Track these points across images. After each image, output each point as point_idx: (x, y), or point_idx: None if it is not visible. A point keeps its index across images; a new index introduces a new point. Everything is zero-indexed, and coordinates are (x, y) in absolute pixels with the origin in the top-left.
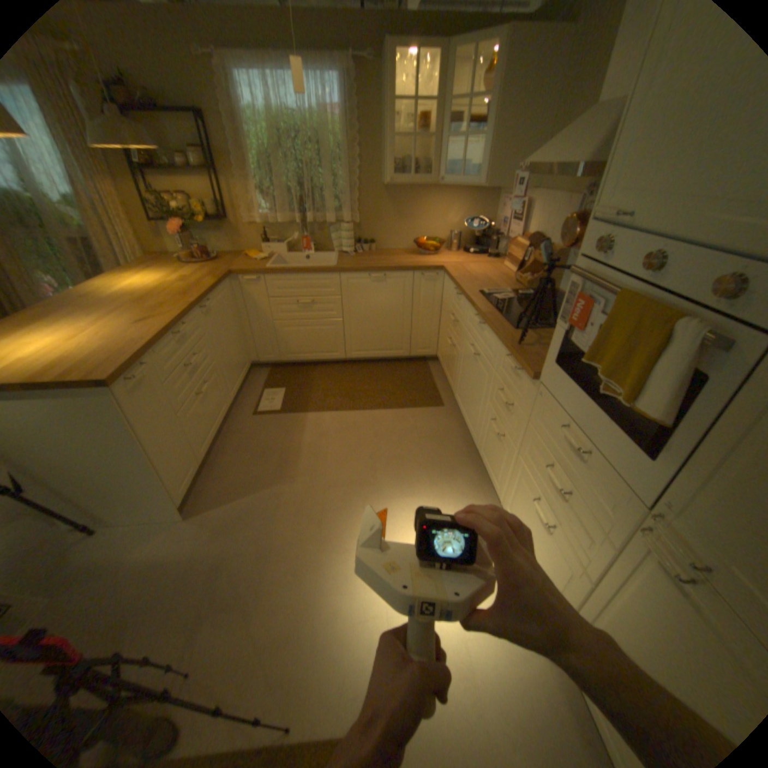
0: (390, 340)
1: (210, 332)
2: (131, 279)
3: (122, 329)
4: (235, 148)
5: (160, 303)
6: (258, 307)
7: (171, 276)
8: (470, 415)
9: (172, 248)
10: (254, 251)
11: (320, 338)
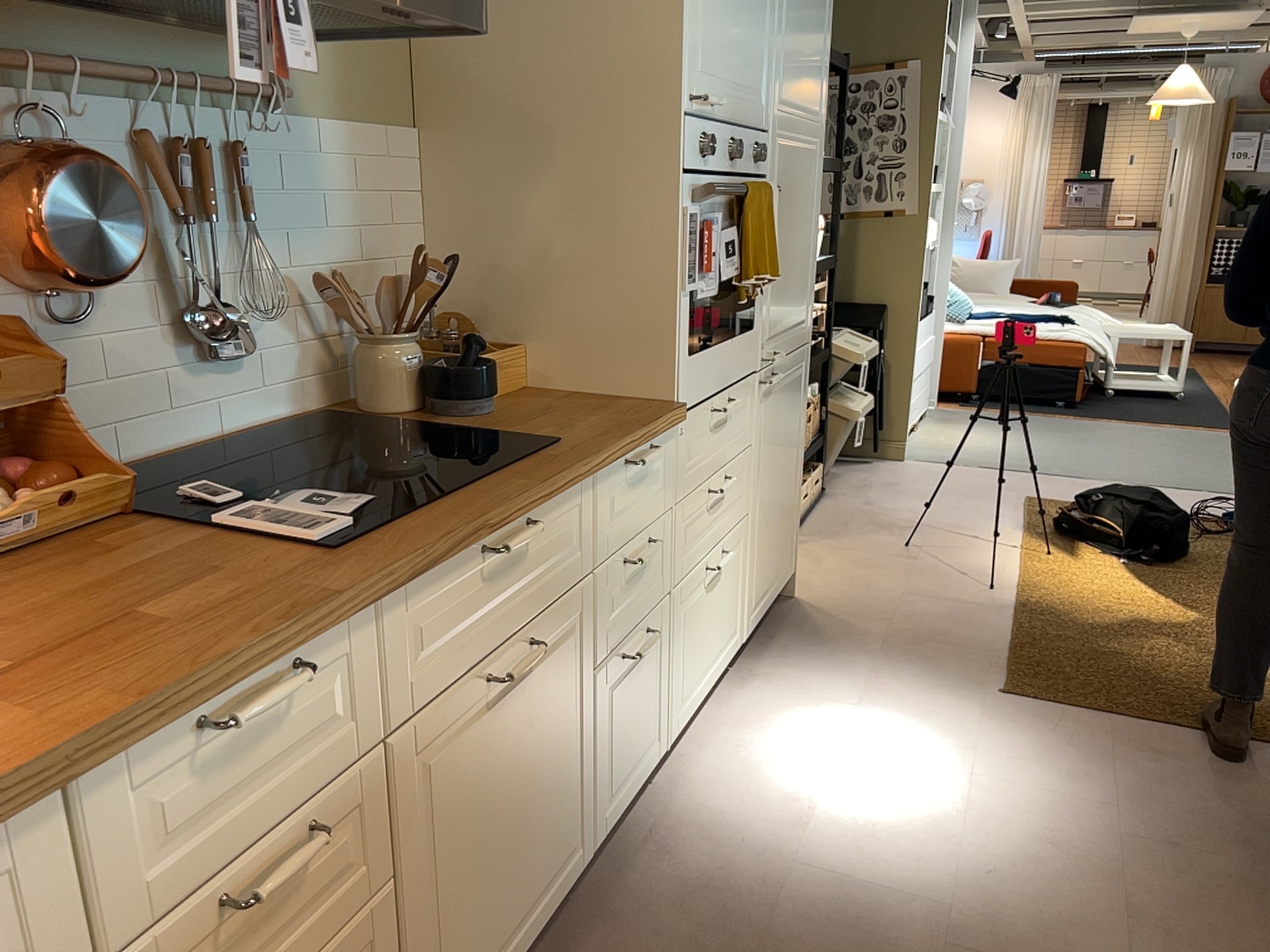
0: None
1: None
2: None
3: None
4: None
5: None
6: None
7: None
8: (541, 866)
9: None
10: None
11: None
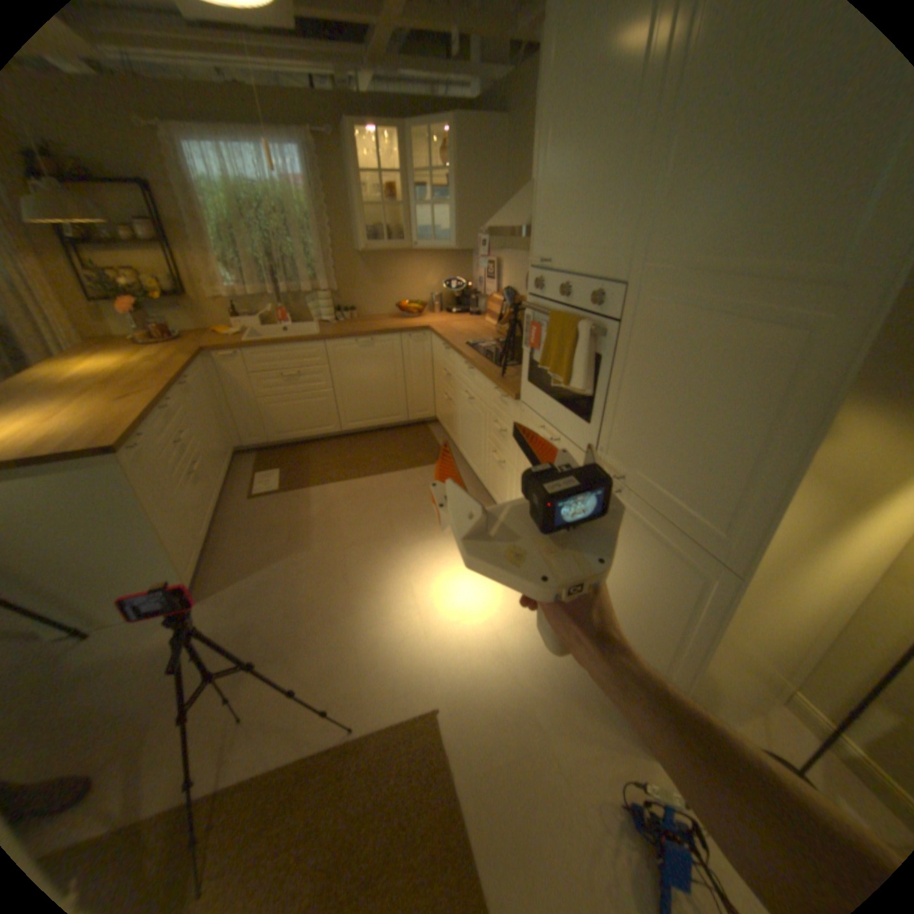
0: (386, 406)
1: (192, 411)
2: (85, 364)
3: (105, 406)
4: (192, 219)
5: (135, 382)
6: (238, 384)
7: (133, 358)
8: (475, 460)
9: (120, 330)
10: (224, 327)
11: (311, 411)
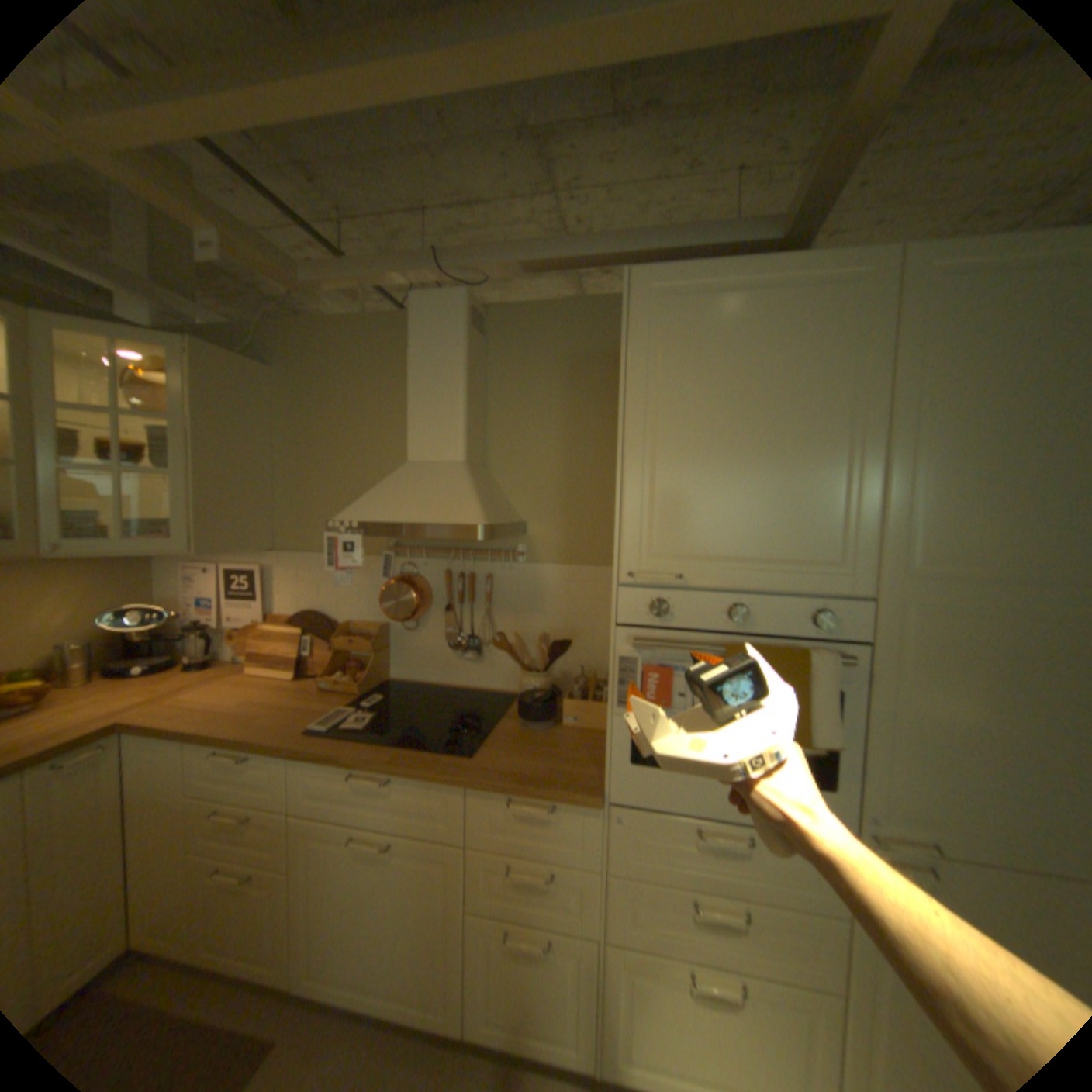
0: None
1: None
2: None
3: None
4: None
5: None
6: None
7: None
8: (400, 987)
9: None
10: None
11: None
